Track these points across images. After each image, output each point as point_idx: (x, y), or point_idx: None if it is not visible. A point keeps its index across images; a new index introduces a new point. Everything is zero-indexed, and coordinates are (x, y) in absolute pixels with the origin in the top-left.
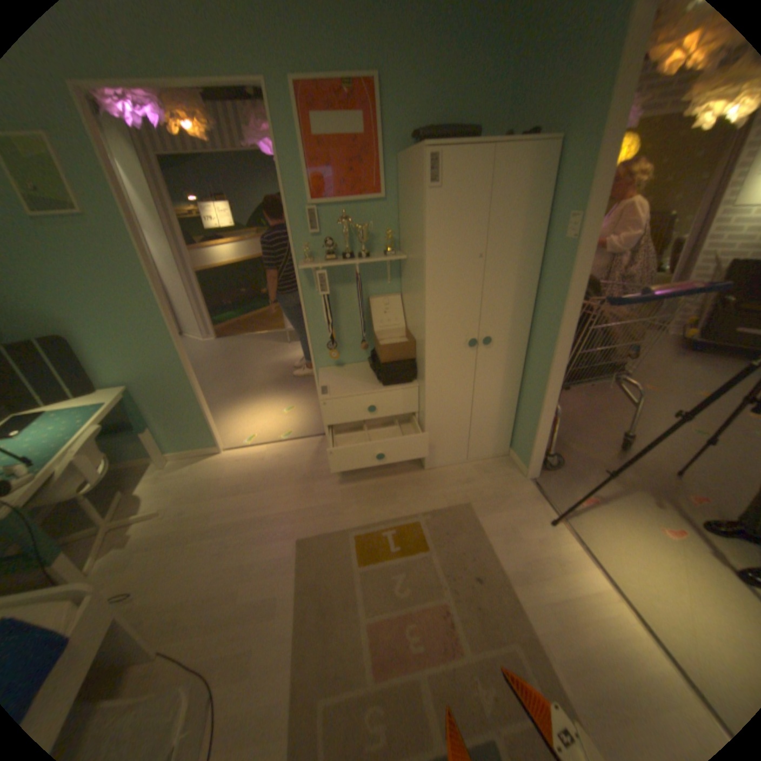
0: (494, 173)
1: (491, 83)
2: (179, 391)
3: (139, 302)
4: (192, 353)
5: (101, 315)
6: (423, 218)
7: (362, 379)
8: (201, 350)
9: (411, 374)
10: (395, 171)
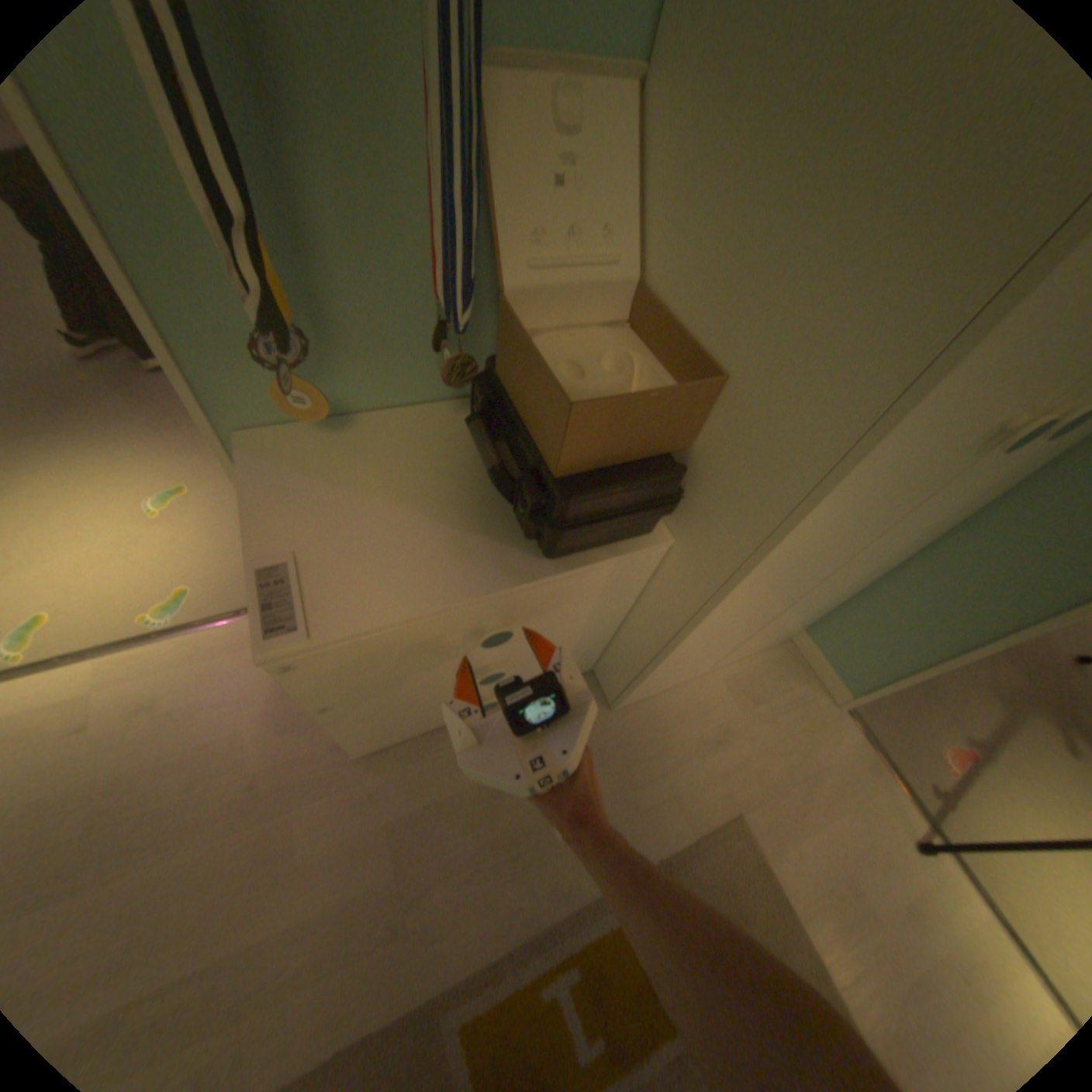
0: None
1: None
2: None
3: None
4: None
5: None
6: None
7: (449, 505)
8: None
9: (668, 510)
10: None
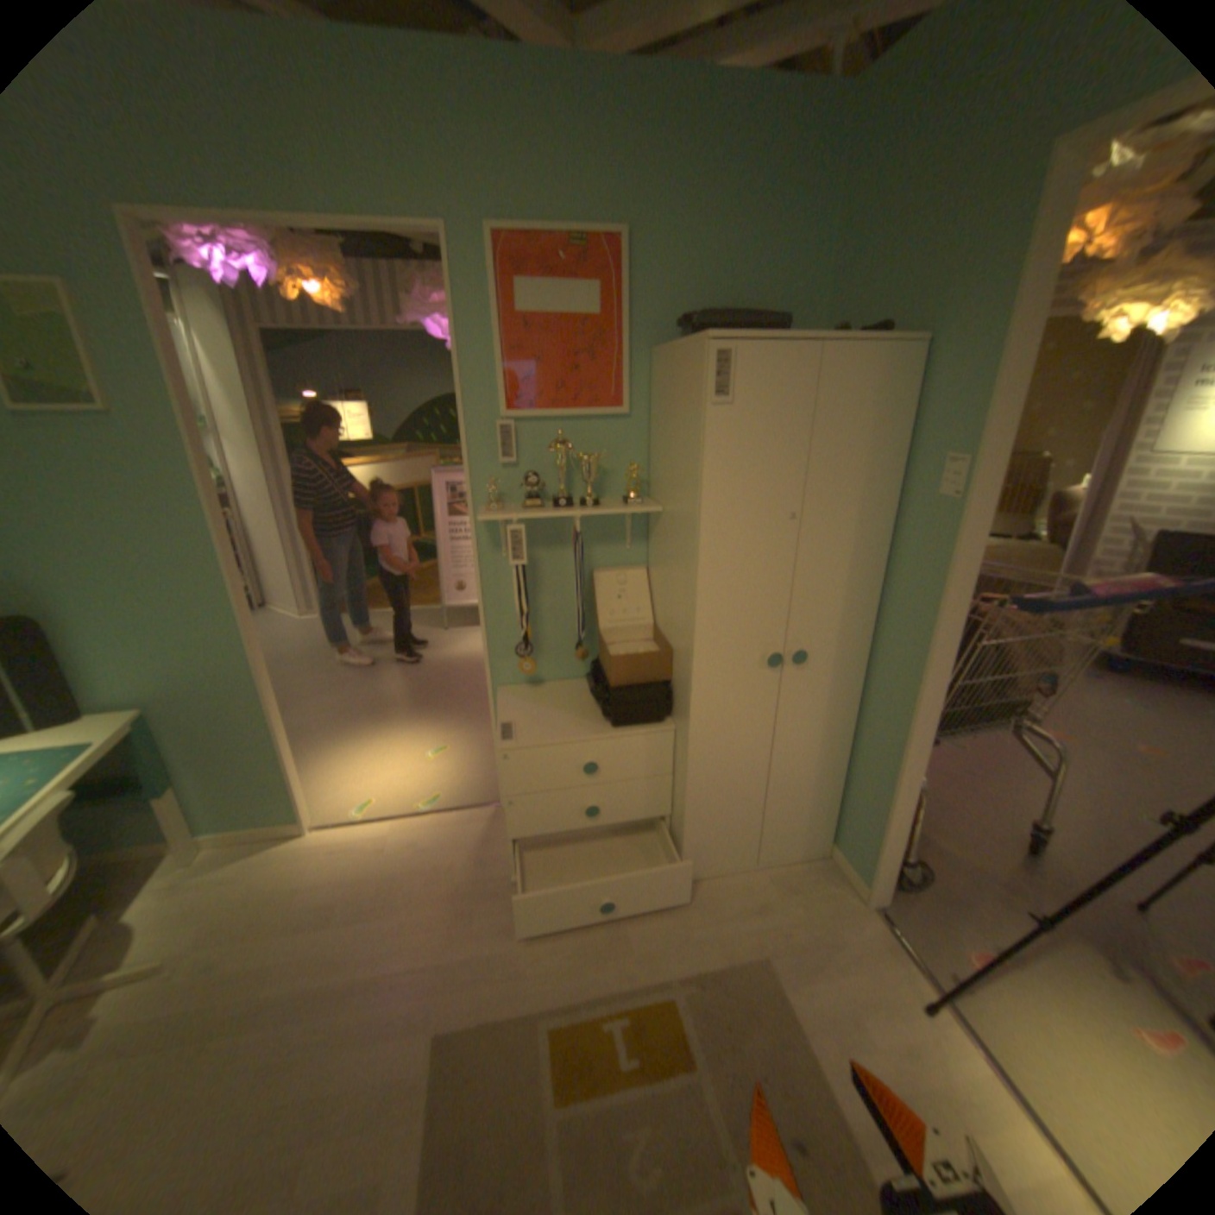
0: (821, 386)
1: (803, 254)
2: (242, 721)
3: (189, 563)
4: (278, 640)
5: (115, 582)
6: (700, 450)
7: (576, 711)
8: (295, 635)
9: (664, 708)
10: (648, 373)
